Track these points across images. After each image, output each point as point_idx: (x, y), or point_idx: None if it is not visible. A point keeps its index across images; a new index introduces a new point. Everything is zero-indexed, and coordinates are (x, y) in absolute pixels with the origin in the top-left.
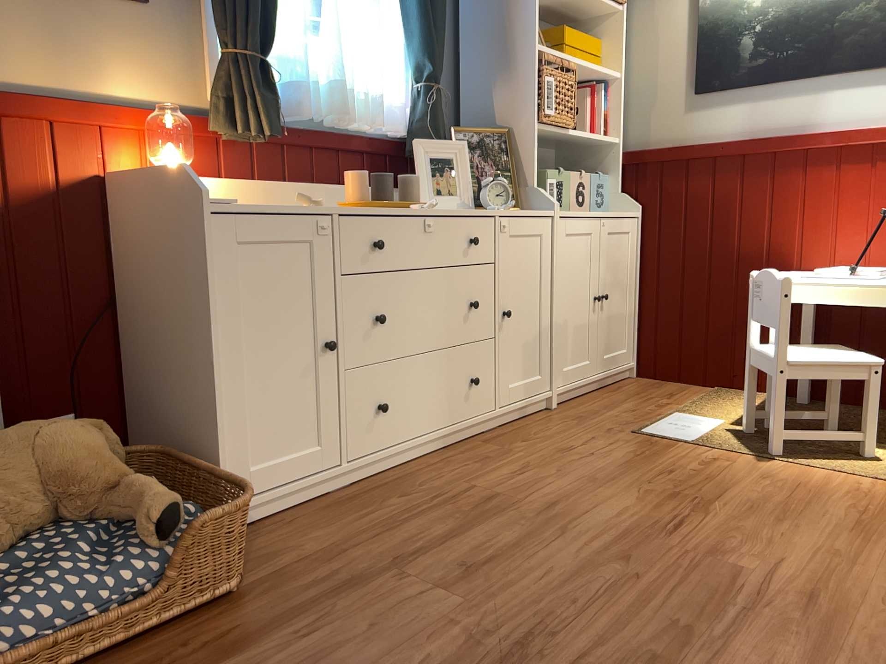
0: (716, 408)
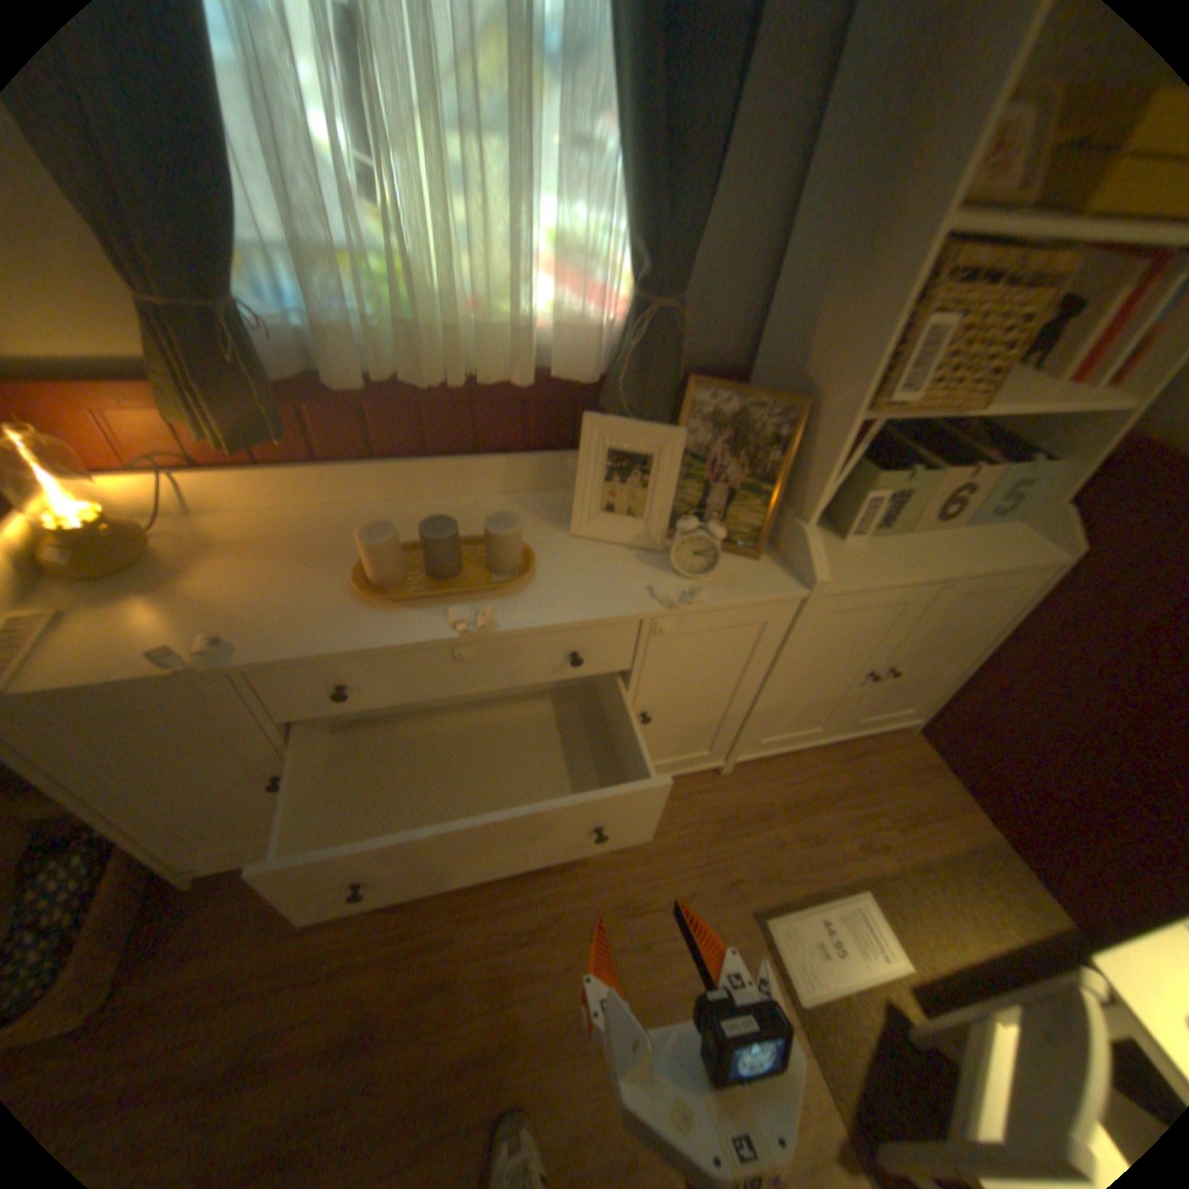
0: (942, 919)
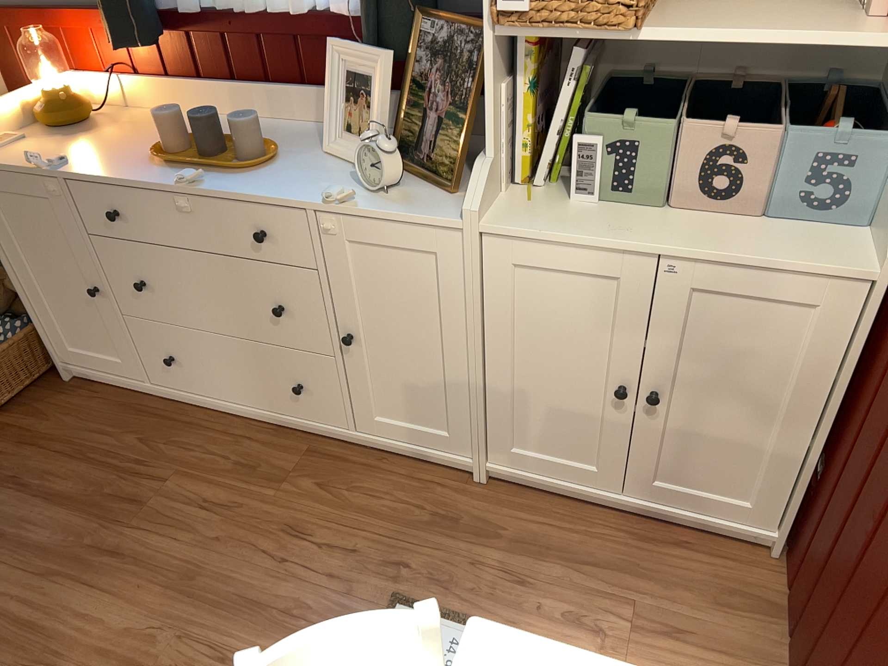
0: None
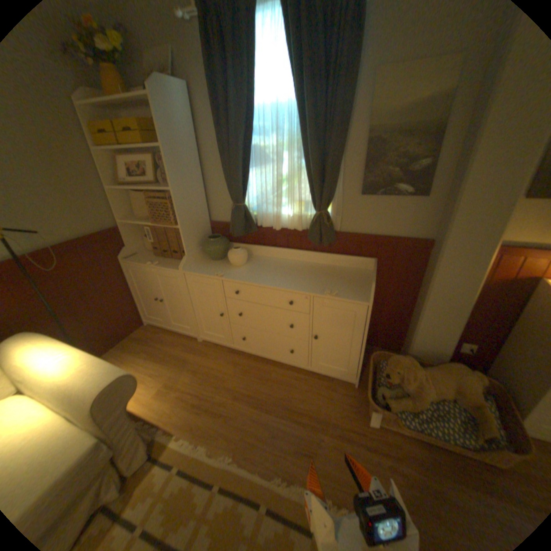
0: None
